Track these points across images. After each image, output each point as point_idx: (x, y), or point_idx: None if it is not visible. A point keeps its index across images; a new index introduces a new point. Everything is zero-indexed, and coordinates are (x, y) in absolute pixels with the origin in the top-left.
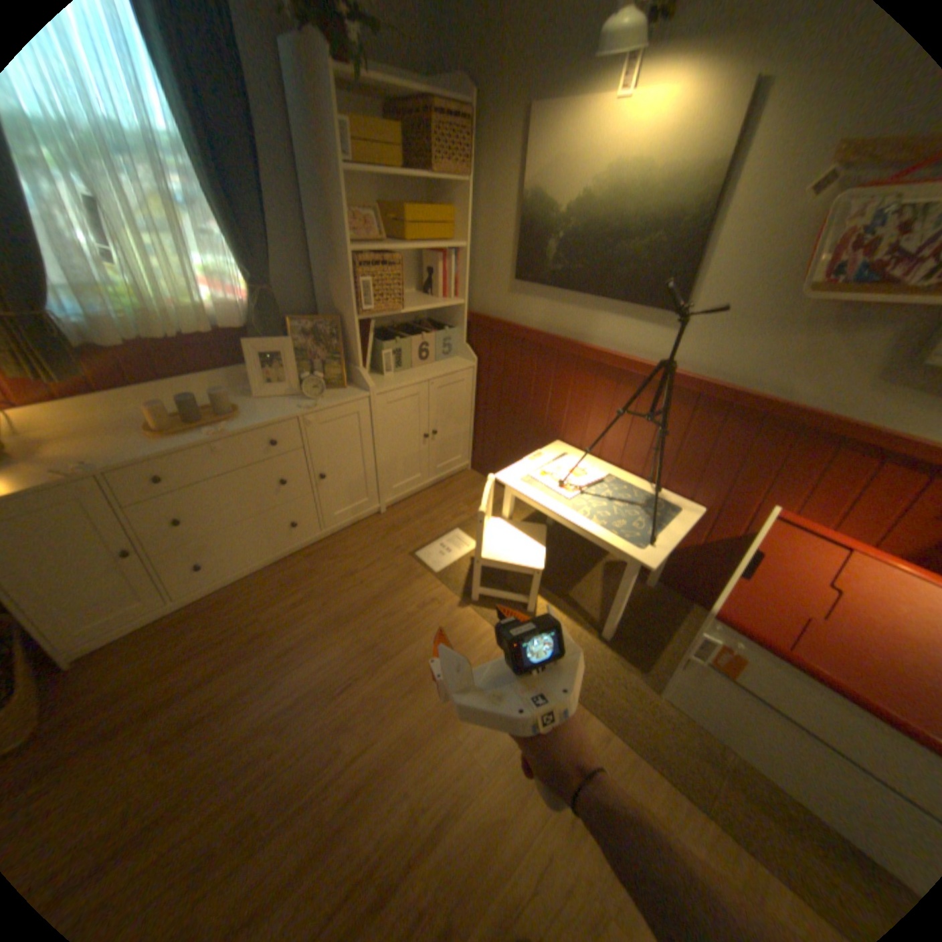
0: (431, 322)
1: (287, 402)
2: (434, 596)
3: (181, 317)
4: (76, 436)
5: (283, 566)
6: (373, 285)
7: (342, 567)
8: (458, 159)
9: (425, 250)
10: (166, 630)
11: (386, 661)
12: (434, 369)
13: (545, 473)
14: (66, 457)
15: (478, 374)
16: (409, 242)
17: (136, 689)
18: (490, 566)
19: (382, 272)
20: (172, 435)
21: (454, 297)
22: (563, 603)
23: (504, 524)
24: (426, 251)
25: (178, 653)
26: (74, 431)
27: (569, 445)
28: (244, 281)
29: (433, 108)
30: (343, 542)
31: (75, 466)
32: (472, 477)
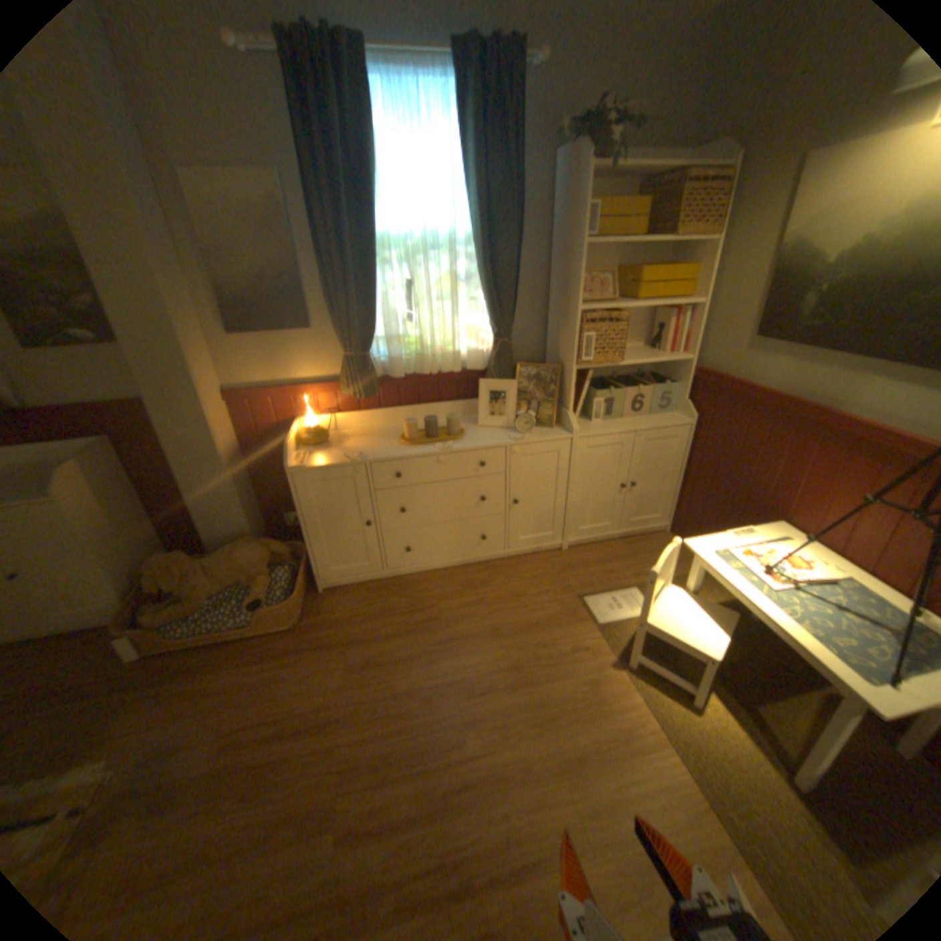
0: (655, 375)
1: (501, 432)
2: (590, 646)
3: (444, 360)
4: (364, 436)
5: (468, 570)
6: (599, 338)
7: (514, 587)
8: (711, 218)
9: (662, 306)
10: (379, 589)
11: (526, 687)
12: (645, 421)
13: (751, 553)
14: (355, 448)
15: (696, 431)
16: (642, 299)
17: (350, 623)
18: (656, 635)
19: (609, 327)
20: (416, 445)
21: (683, 351)
22: (748, 717)
23: (686, 597)
24: (662, 307)
25: (380, 609)
26: (364, 432)
27: (800, 530)
28: (492, 334)
29: (692, 175)
30: (521, 565)
31: (357, 455)
32: (669, 540)
